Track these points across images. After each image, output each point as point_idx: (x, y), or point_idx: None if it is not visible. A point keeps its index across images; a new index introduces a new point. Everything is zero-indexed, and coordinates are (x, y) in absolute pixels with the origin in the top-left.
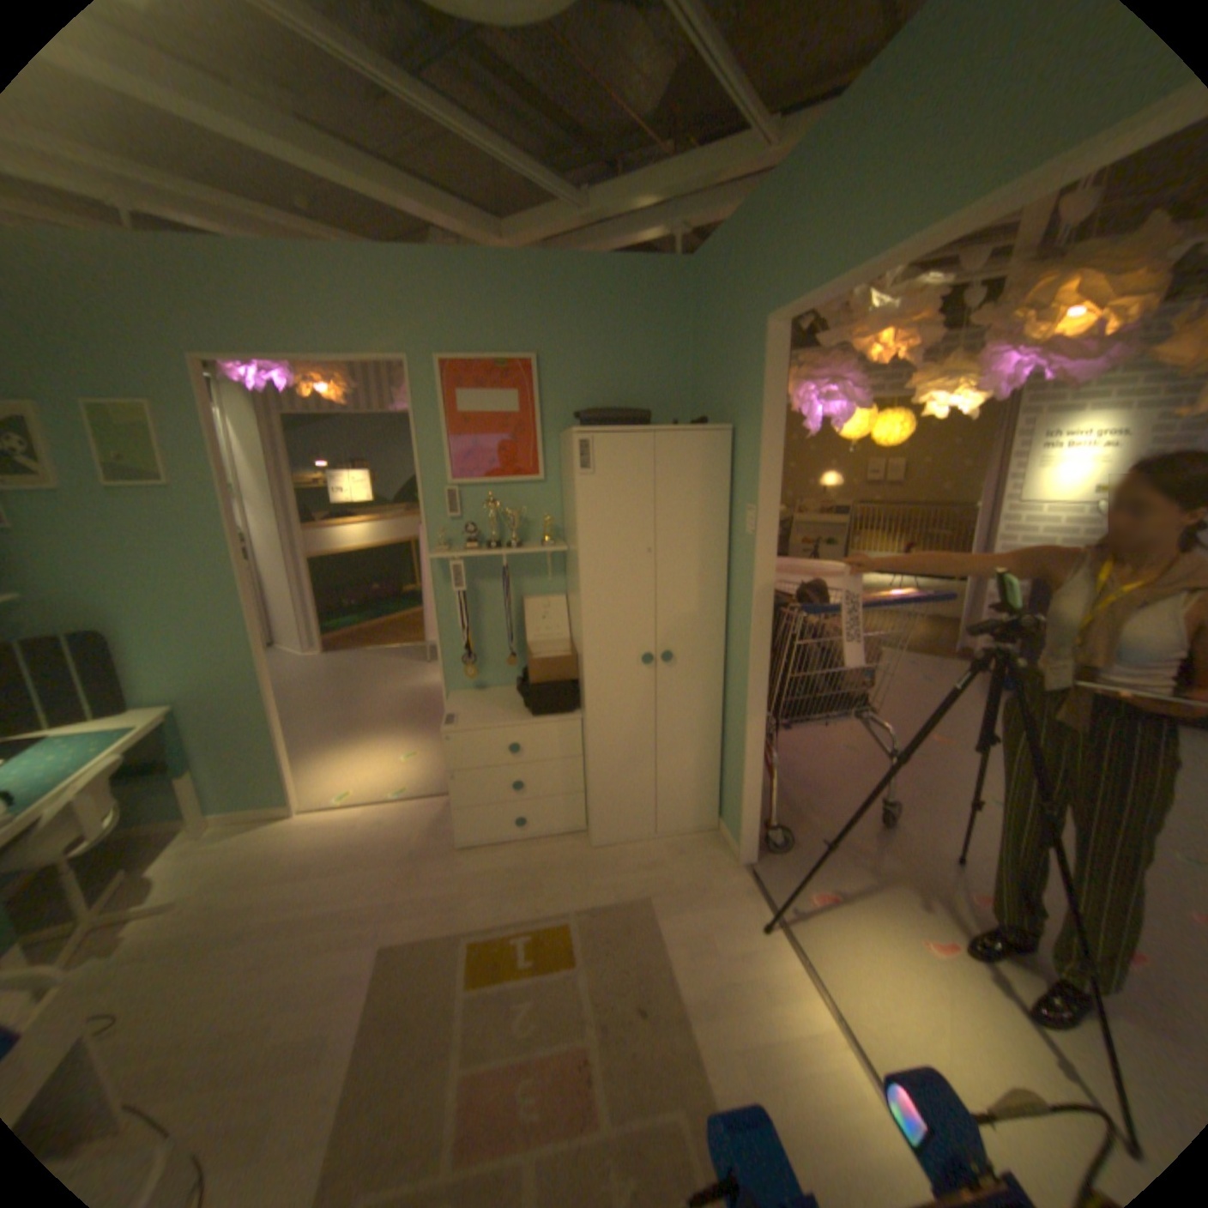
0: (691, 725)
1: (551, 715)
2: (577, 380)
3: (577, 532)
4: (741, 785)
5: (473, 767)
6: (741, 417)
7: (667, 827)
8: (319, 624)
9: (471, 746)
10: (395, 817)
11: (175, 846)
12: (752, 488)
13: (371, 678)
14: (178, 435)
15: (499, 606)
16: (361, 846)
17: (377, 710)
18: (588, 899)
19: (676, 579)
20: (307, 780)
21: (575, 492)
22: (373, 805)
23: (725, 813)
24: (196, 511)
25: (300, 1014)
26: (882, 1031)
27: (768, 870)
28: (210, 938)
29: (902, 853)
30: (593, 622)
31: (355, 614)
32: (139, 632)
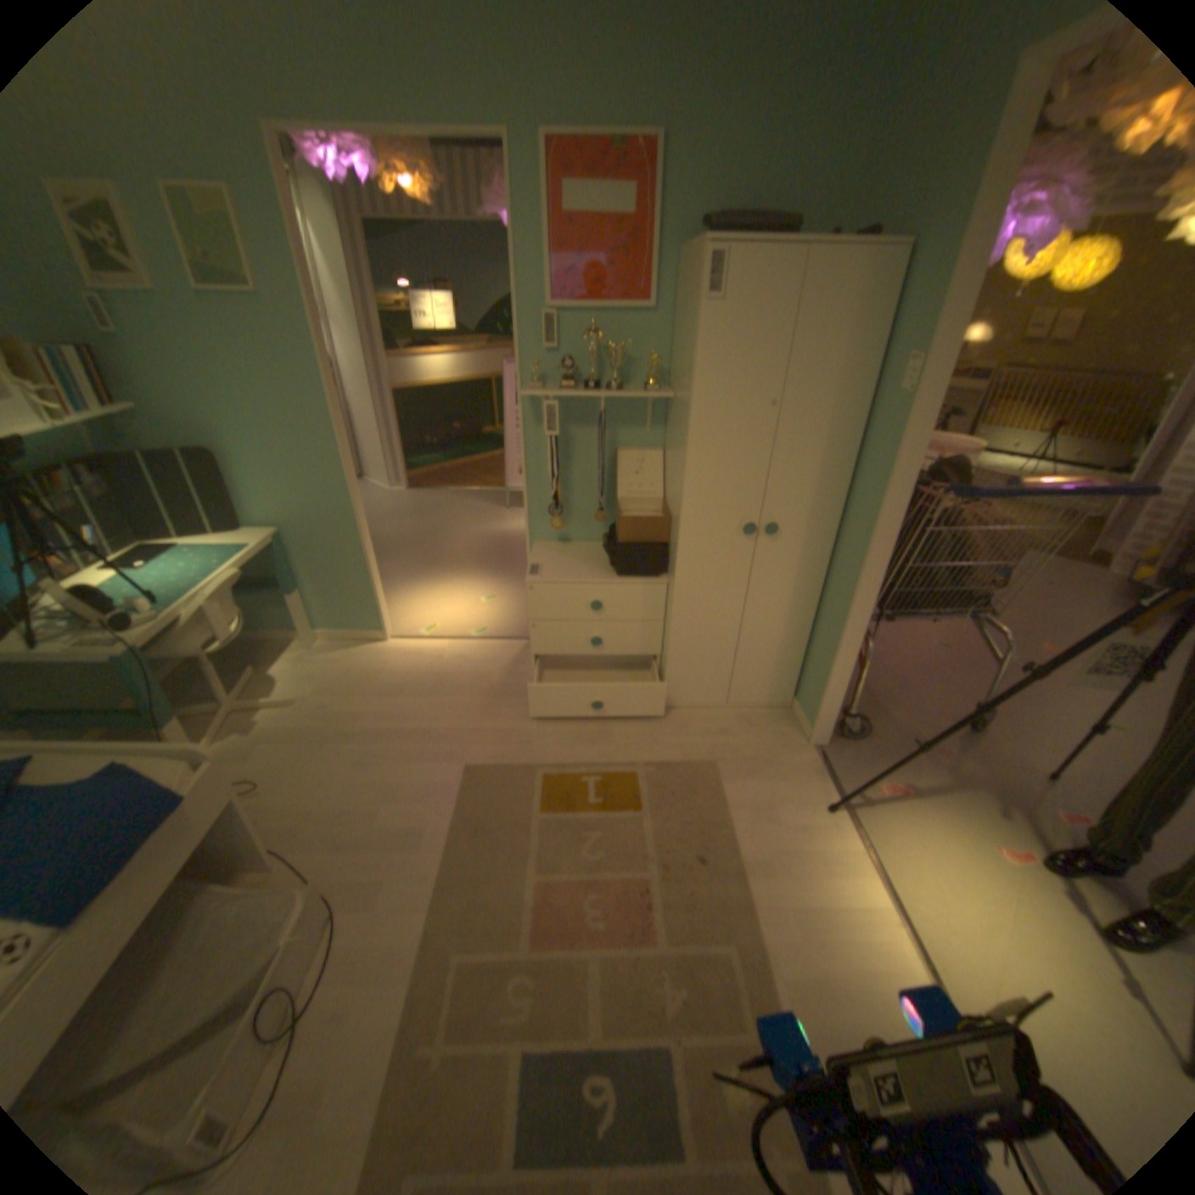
0: (783, 604)
1: (636, 578)
2: (711, 170)
3: (691, 375)
4: (828, 671)
5: (553, 619)
6: (929, 226)
7: (739, 698)
8: (403, 460)
9: (553, 599)
10: (477, 654)
11: (289, 653)
12: (924, 329)
13: (453, 519)
14: (259, 232)
15: (589, 456)
16: (447, 675)
17: (458, 552)
18: (656, 753)
19: (799, 441)
20: (398, 609)
21: (696, 323)
22: (458, 640)
23: (801, 694)
24: (285, 326)
25: (400, 808)
26: (938, 917)
27: (838, 754)
28: (324, 734)
29: (987, 758)
30: (695, 483)
31: (436, 454)
32: (242, 454)
